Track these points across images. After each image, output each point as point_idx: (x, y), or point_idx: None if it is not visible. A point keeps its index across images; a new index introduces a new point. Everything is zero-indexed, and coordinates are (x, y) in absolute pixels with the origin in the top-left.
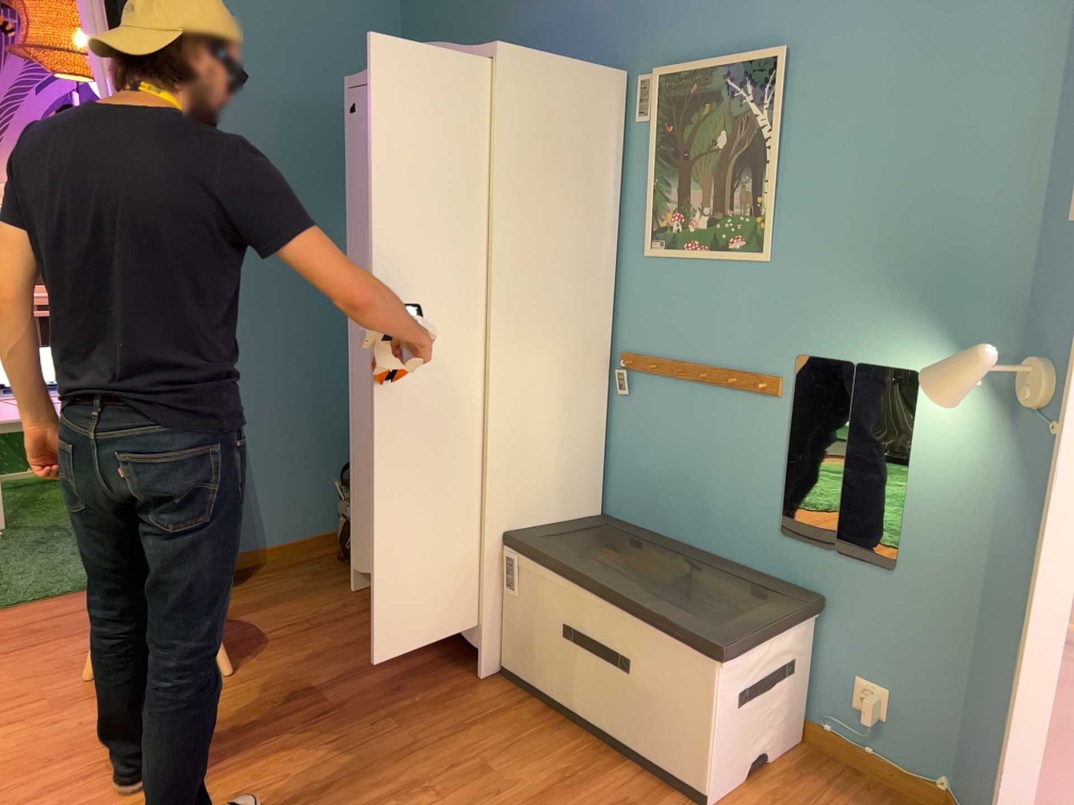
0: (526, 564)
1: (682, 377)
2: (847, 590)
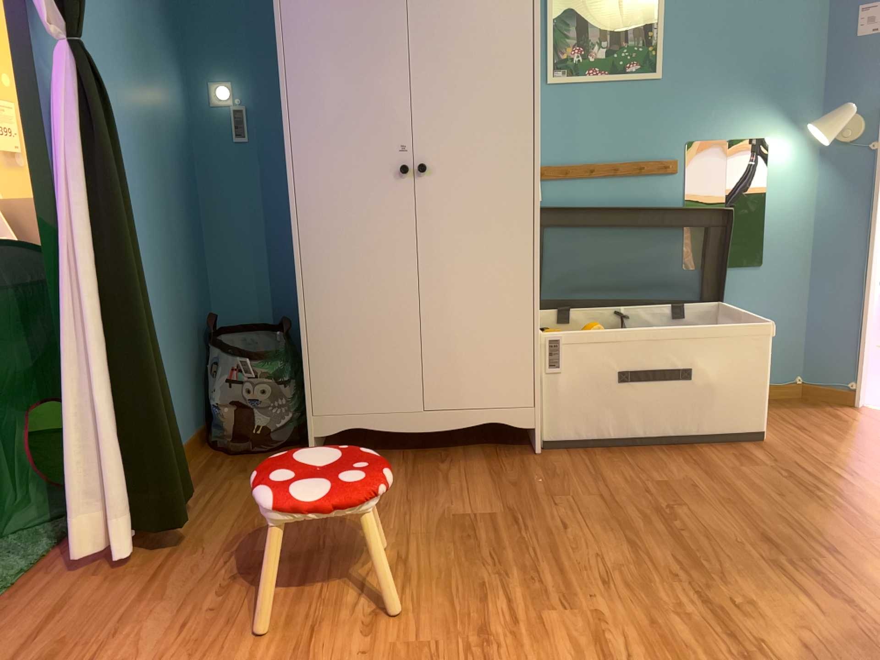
0: (573, 334)
1: (593, 176)
2: (732, 290)
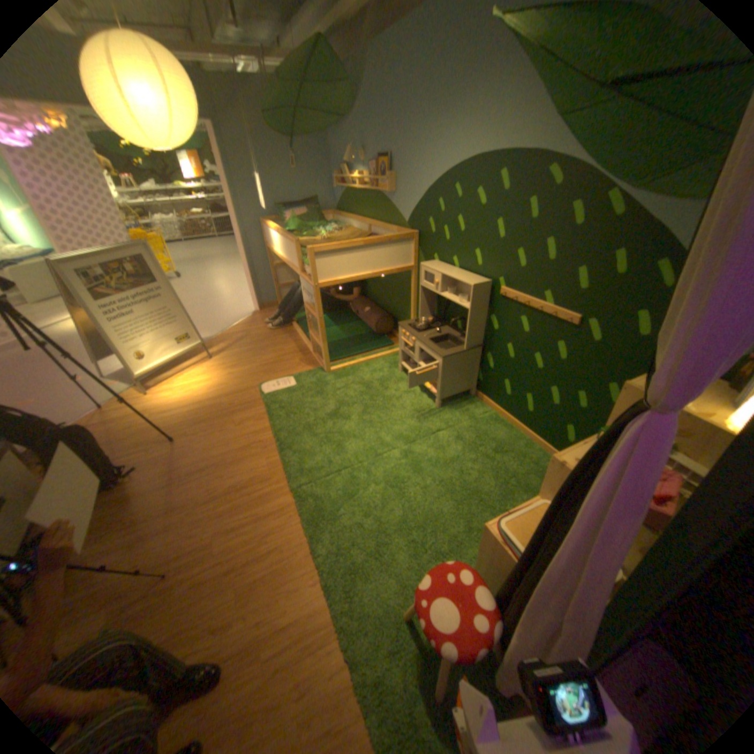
0: None
1: None
2: None
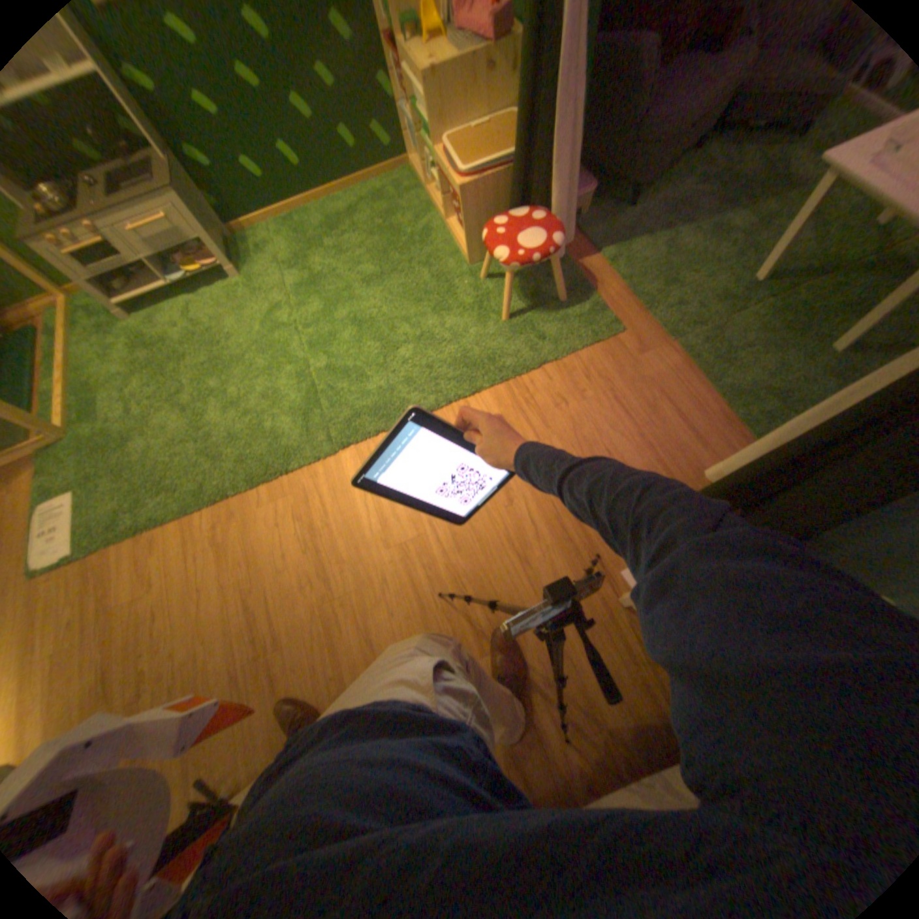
0: None
1: None
2: None
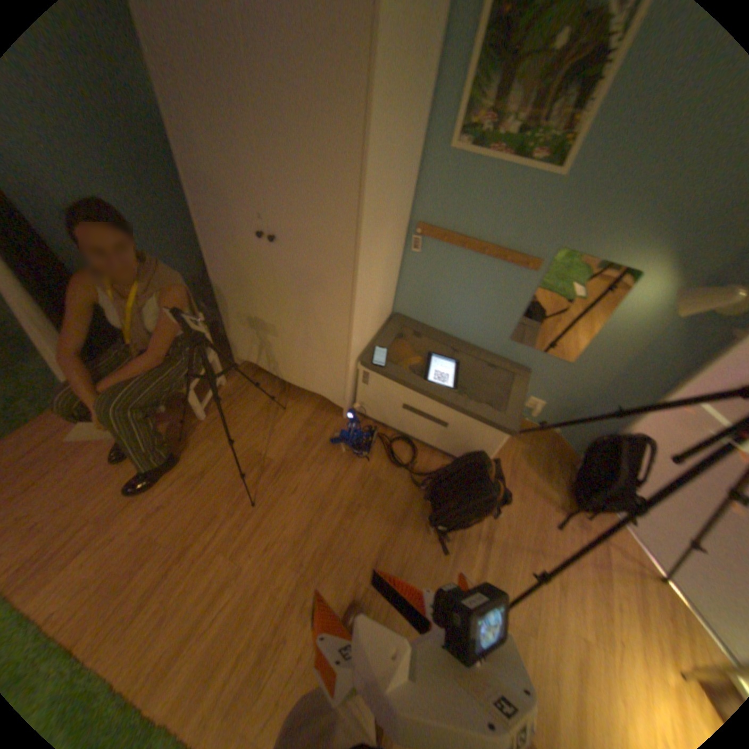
0: (378, 377)
1: (465, 249)
2: (540, 367)
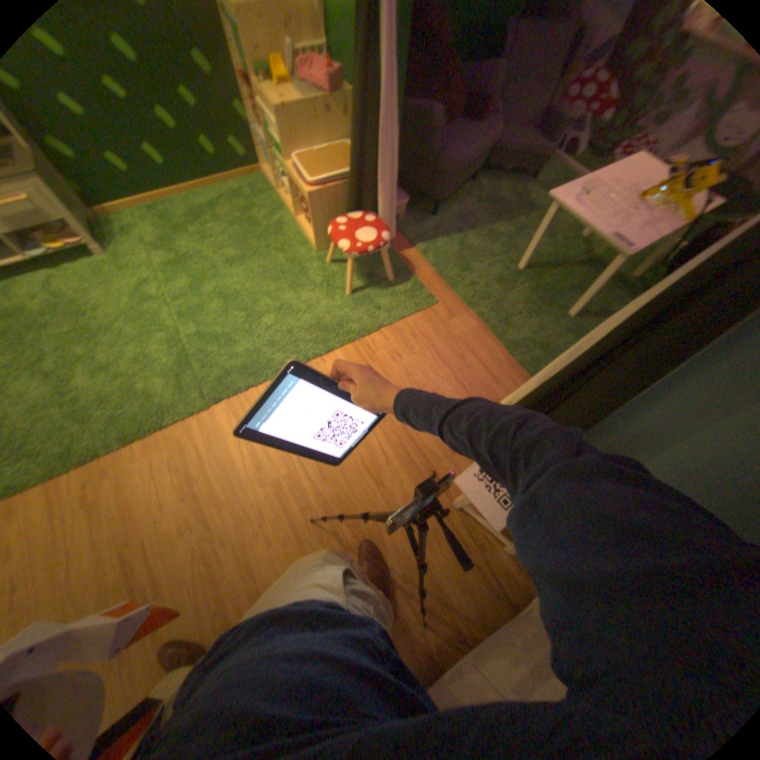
0: None
1: None
2: None
